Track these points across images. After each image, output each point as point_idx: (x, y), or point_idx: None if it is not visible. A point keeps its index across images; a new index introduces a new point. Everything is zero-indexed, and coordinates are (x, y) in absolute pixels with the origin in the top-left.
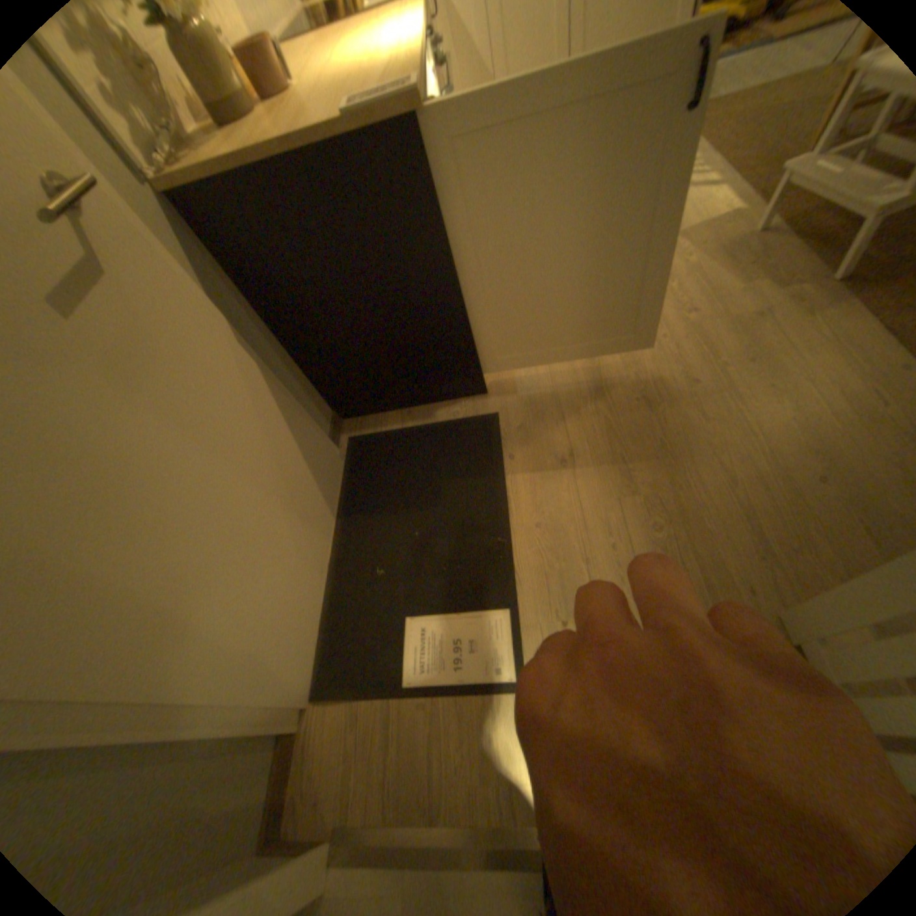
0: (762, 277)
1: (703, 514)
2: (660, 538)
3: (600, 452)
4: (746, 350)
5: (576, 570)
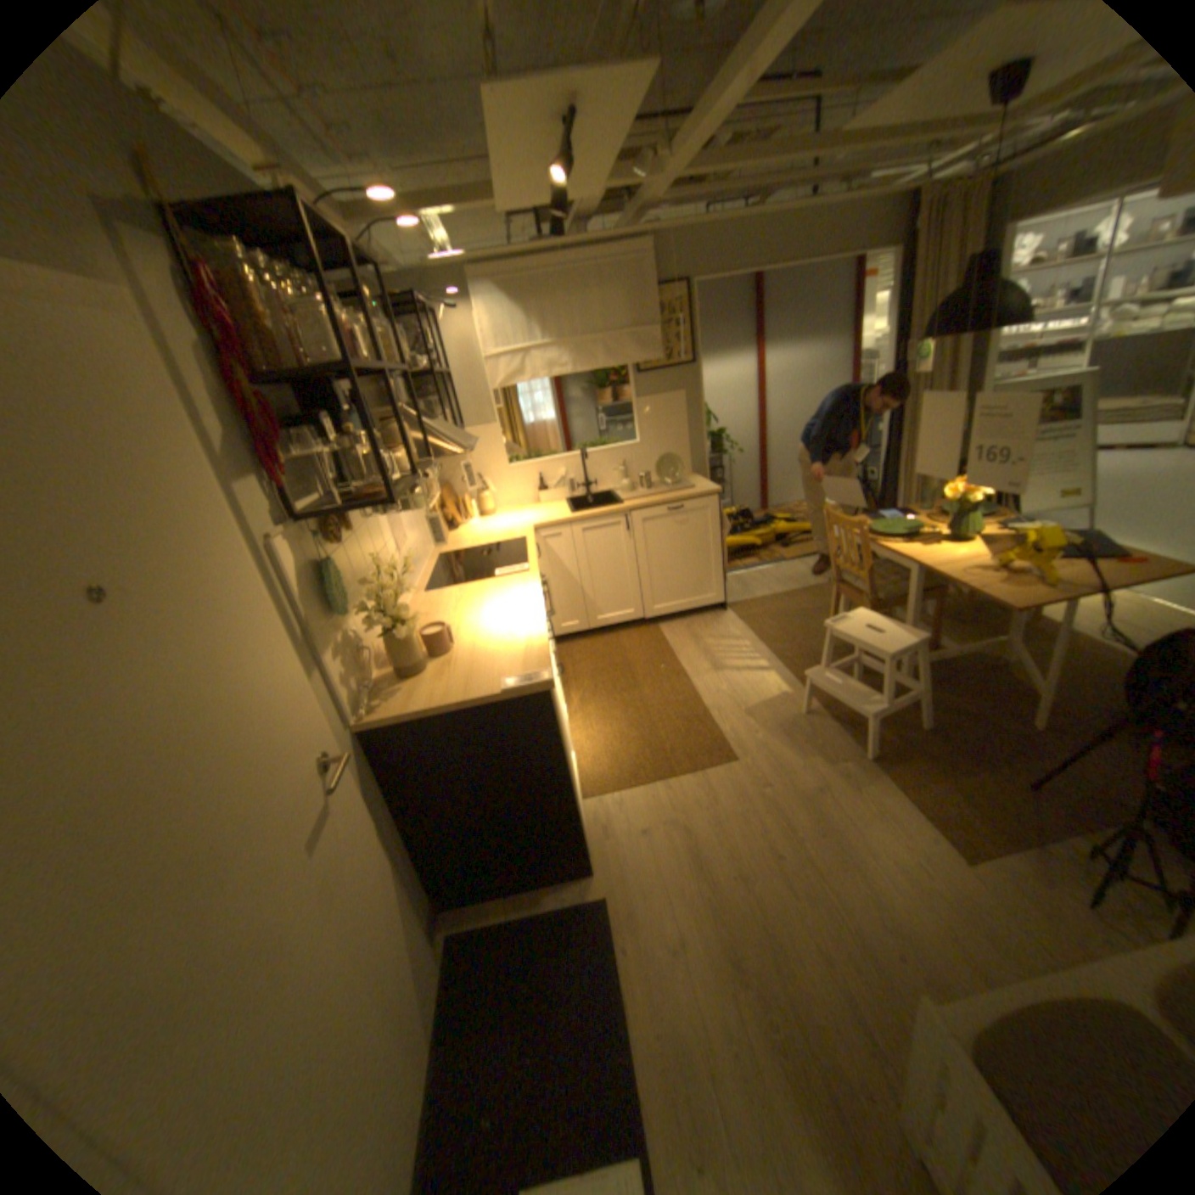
0: (815, 756)
1: (810, 1006)
2: (777, 1040)
3: (708, 940)
4: (815, 826)
5: (702, 1092)
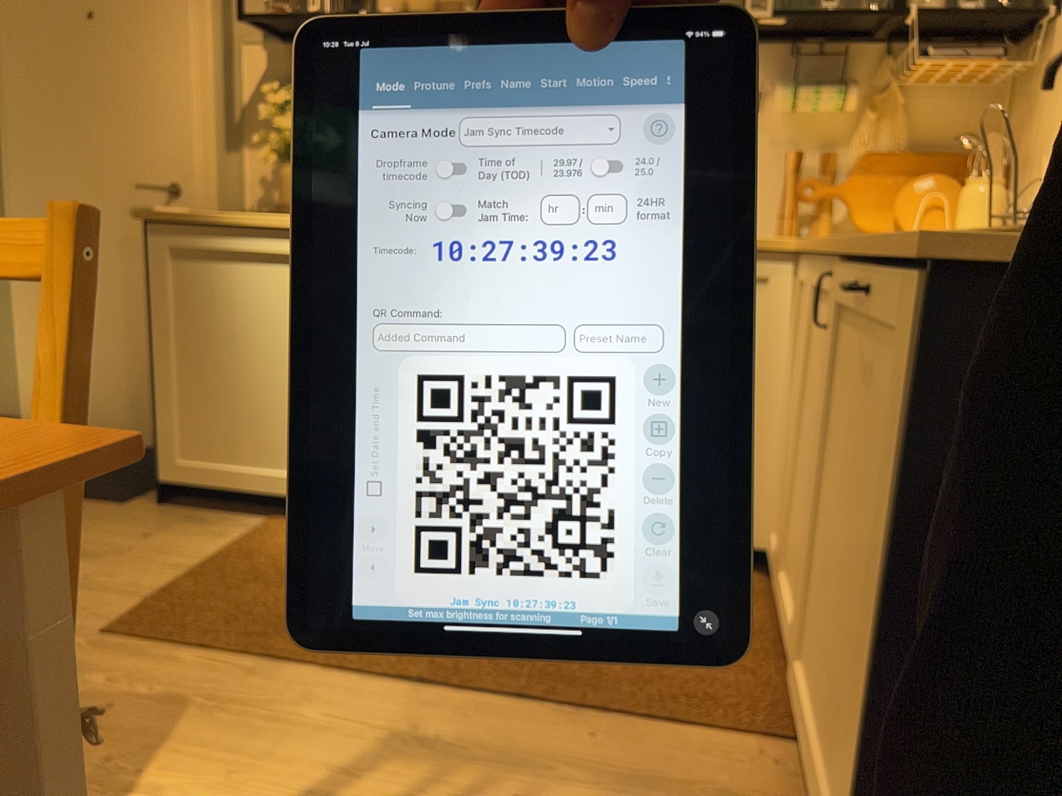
0: None
1: None
2: None
3: None
4: None
5: None
